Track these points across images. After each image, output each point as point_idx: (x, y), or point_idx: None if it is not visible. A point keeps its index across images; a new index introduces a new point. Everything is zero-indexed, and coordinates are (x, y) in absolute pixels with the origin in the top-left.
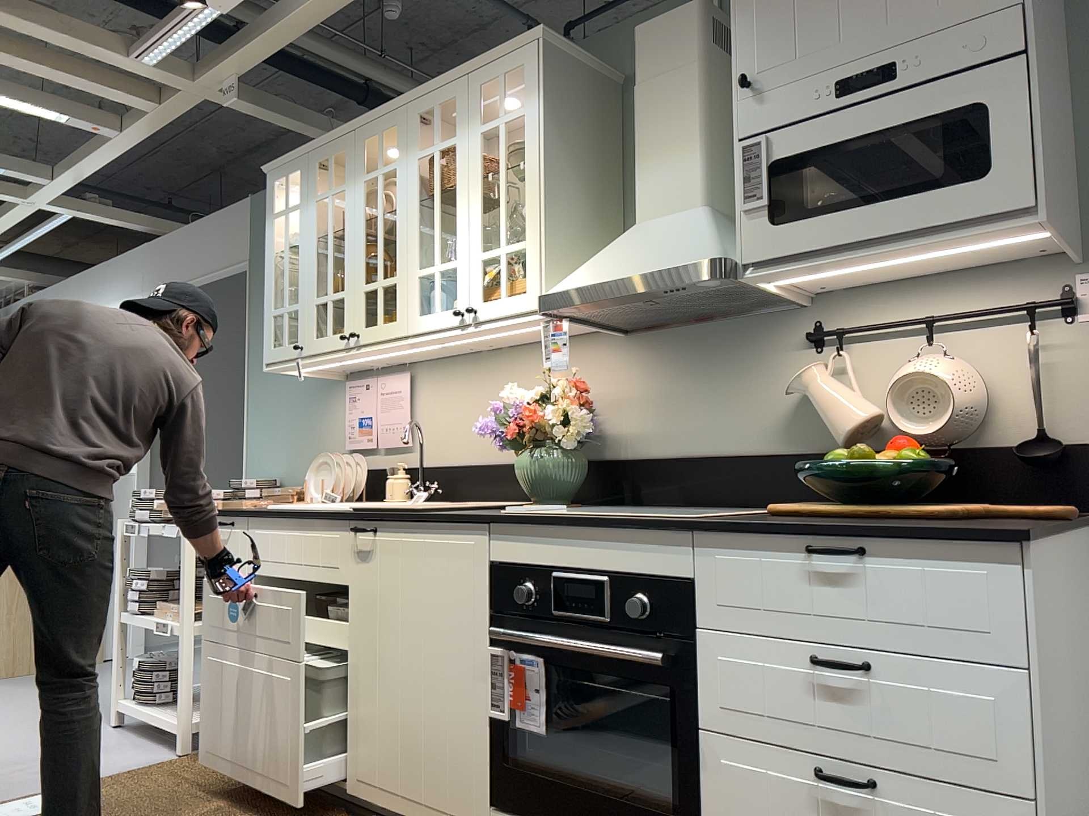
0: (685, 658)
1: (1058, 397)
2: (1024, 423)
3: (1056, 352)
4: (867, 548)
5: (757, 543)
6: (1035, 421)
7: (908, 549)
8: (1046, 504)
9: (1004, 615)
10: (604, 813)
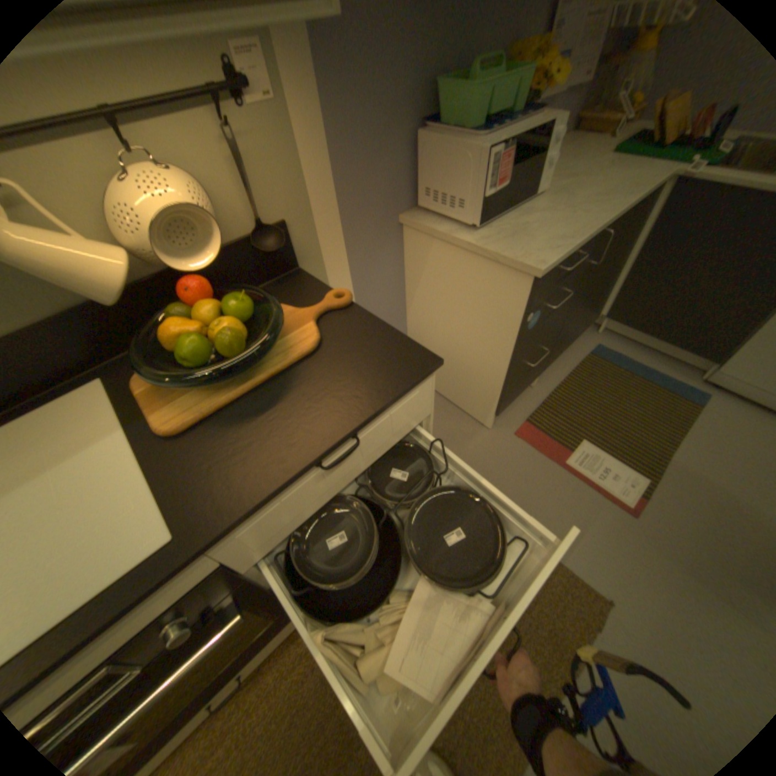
0: (240, 591)
1: (256, 186)
2: (241, 215)
3: (242, 141)
4: (356, 432)
5: (271, 499)
6: (250, 213)
7: (380, 413)
8: (276, 273)
9: (423, 404)
10: (222, 675)
